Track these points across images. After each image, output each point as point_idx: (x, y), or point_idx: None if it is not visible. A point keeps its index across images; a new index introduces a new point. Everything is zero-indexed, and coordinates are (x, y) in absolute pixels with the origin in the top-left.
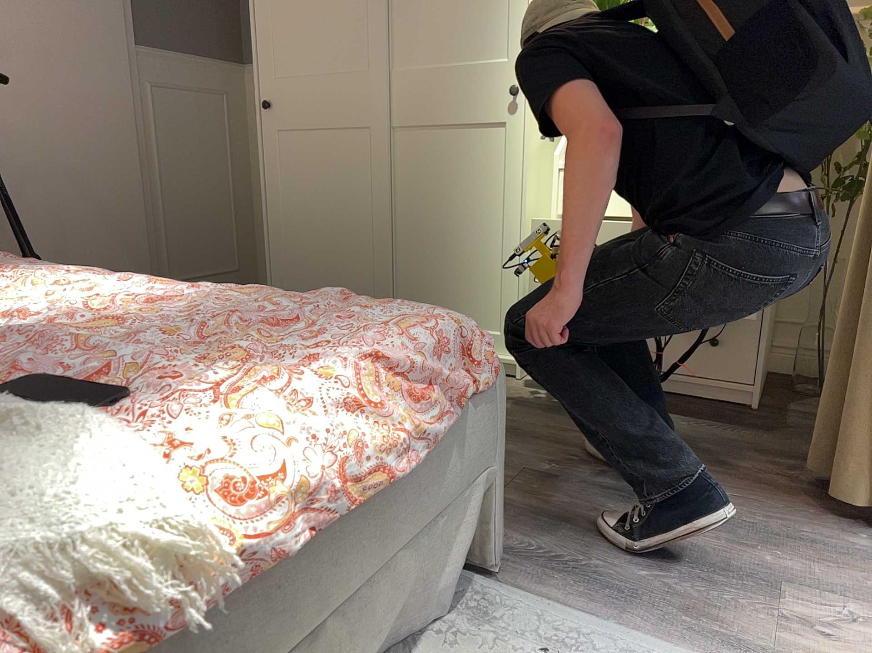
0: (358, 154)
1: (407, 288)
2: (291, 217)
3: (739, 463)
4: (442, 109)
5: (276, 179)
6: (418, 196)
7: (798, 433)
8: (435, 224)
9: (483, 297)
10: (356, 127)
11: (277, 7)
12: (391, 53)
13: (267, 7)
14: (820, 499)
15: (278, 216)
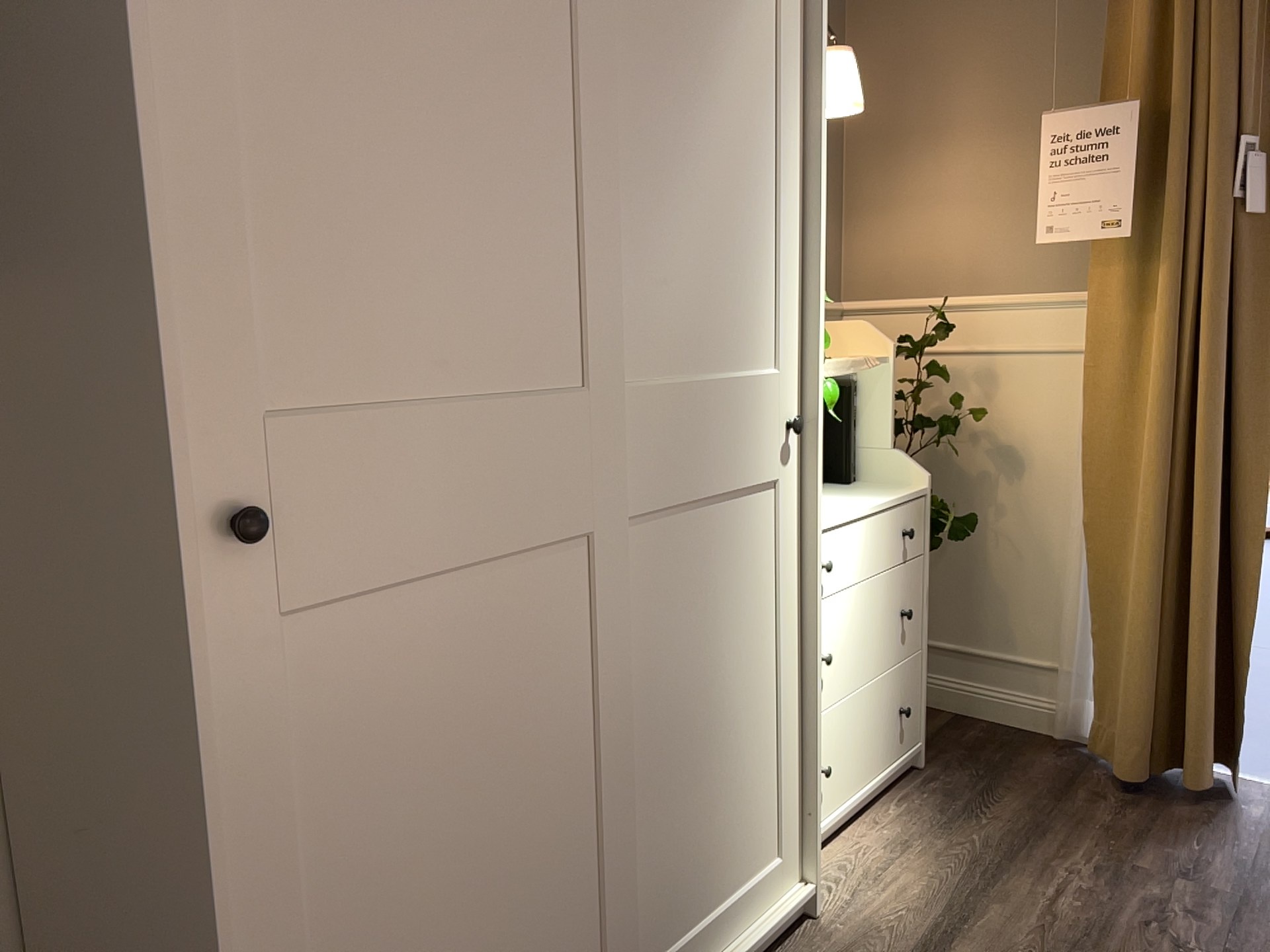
0: (556, 610)
1: (644, 892)
2: (336, 912)
3: (1091, 819)
4: (703, 466)
5: (272, 803)
6: (661, 665)
7: (985, 765)
8: (690, 713)
9: (756, 811)
10: (555, 537)
11: (267, 128)
12: (615, 339)
13: (223, 119)
14: (1158, 802)
15: (282, 944)
